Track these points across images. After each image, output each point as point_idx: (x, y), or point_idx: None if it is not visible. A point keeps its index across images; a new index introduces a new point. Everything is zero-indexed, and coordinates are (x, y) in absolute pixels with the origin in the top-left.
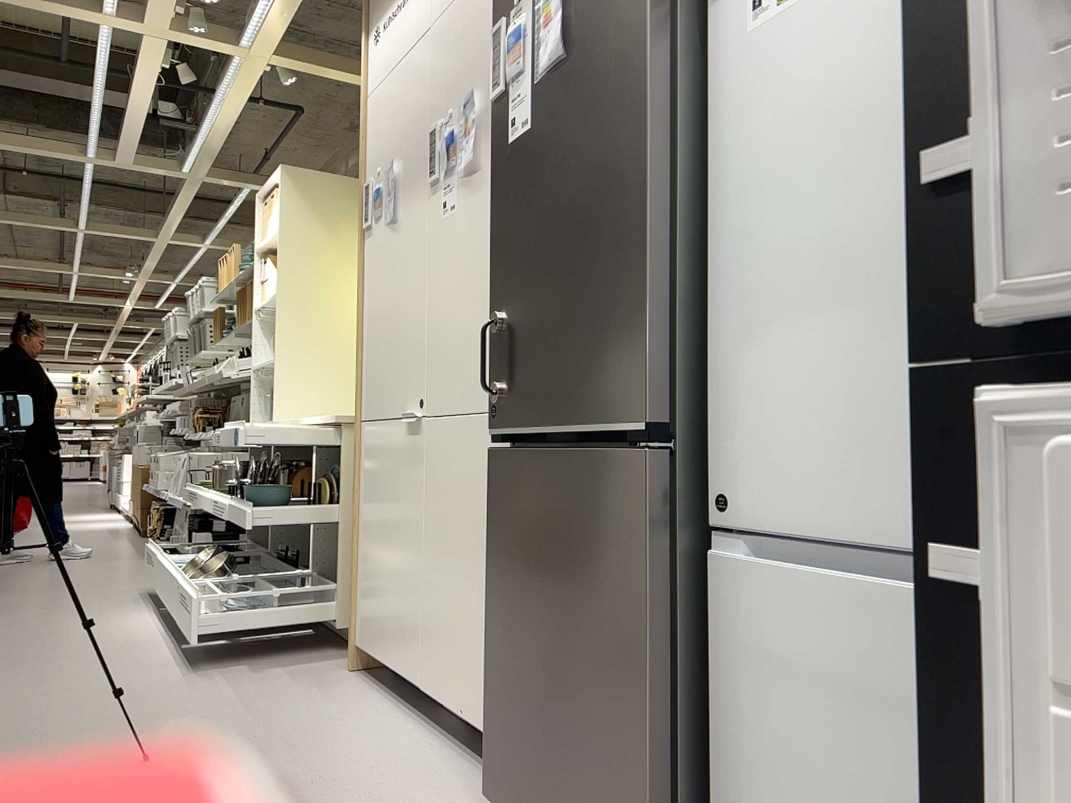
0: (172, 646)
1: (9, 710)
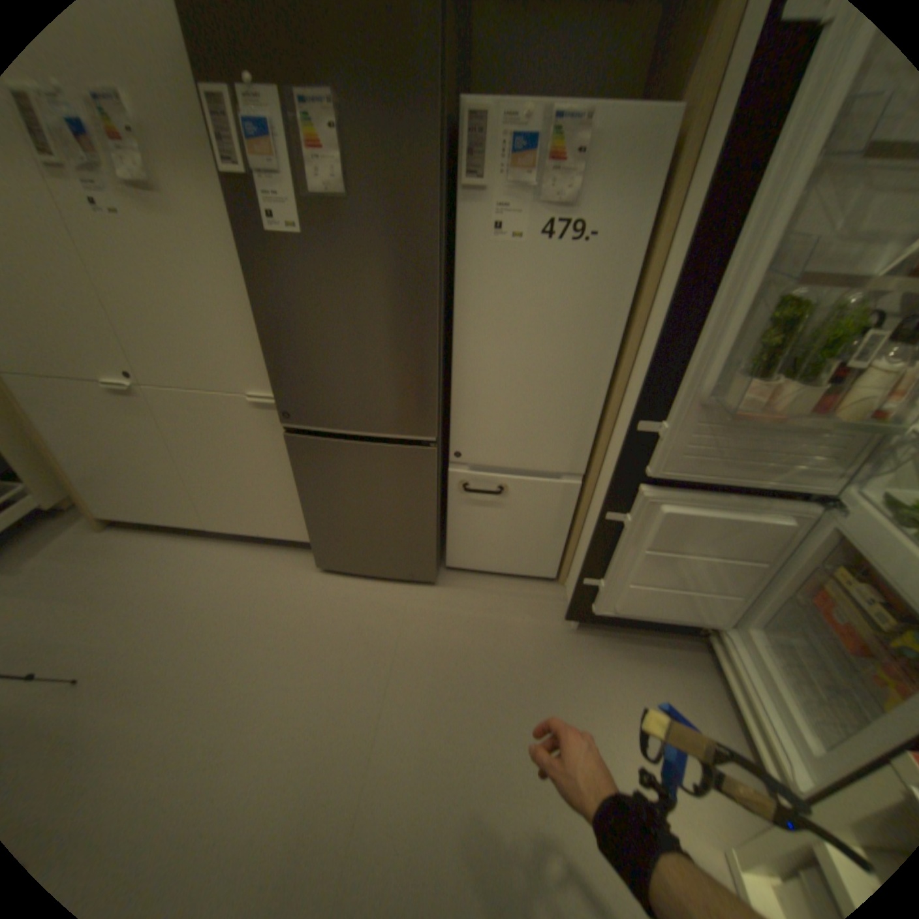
0: None
1: None
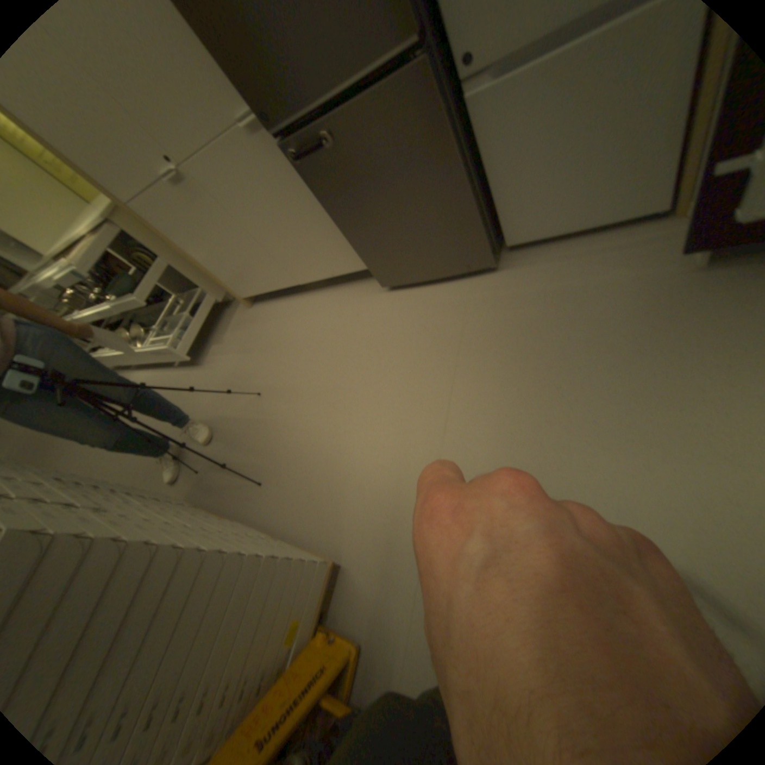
0: (173, 369)
1: (178, 437)
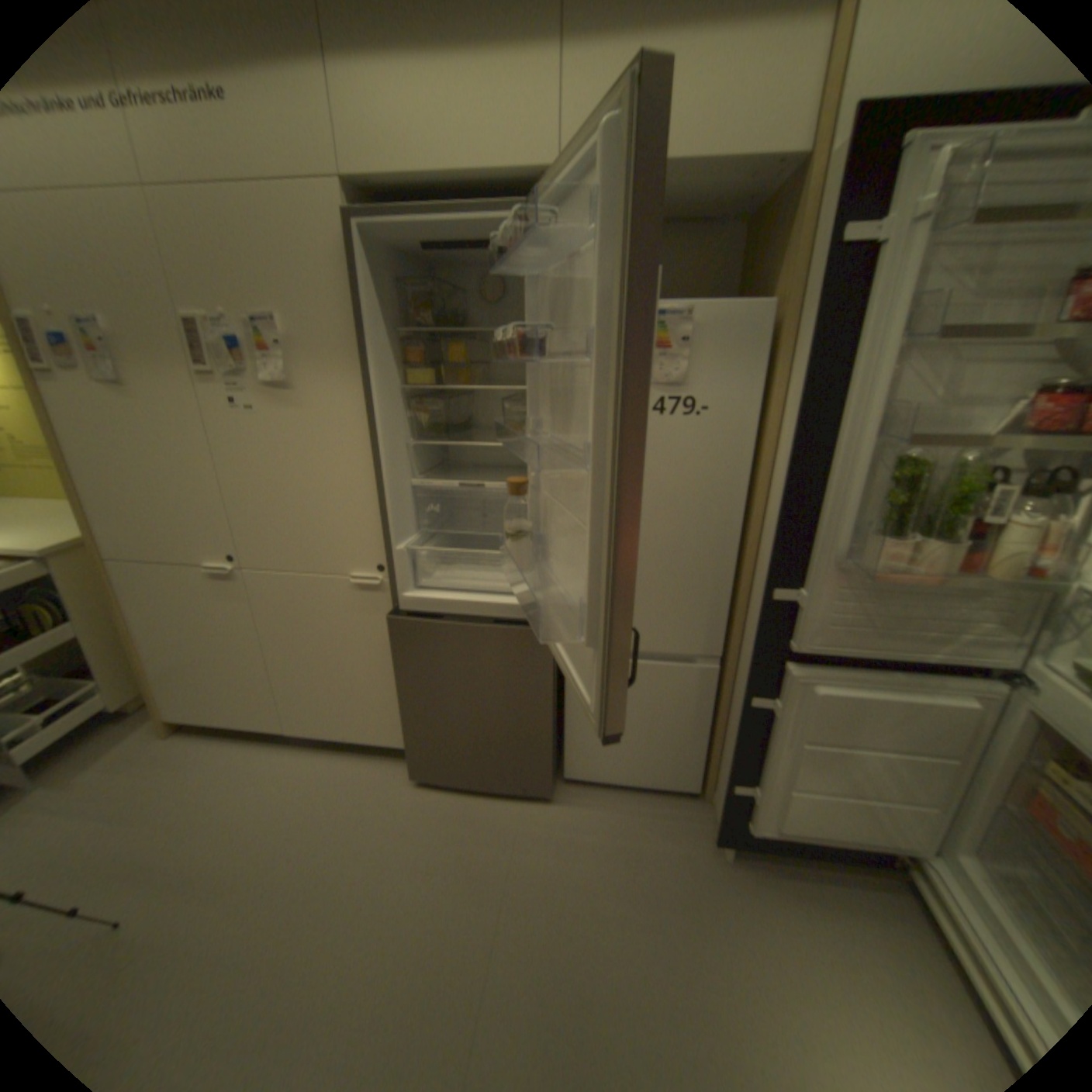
0: None
1: None
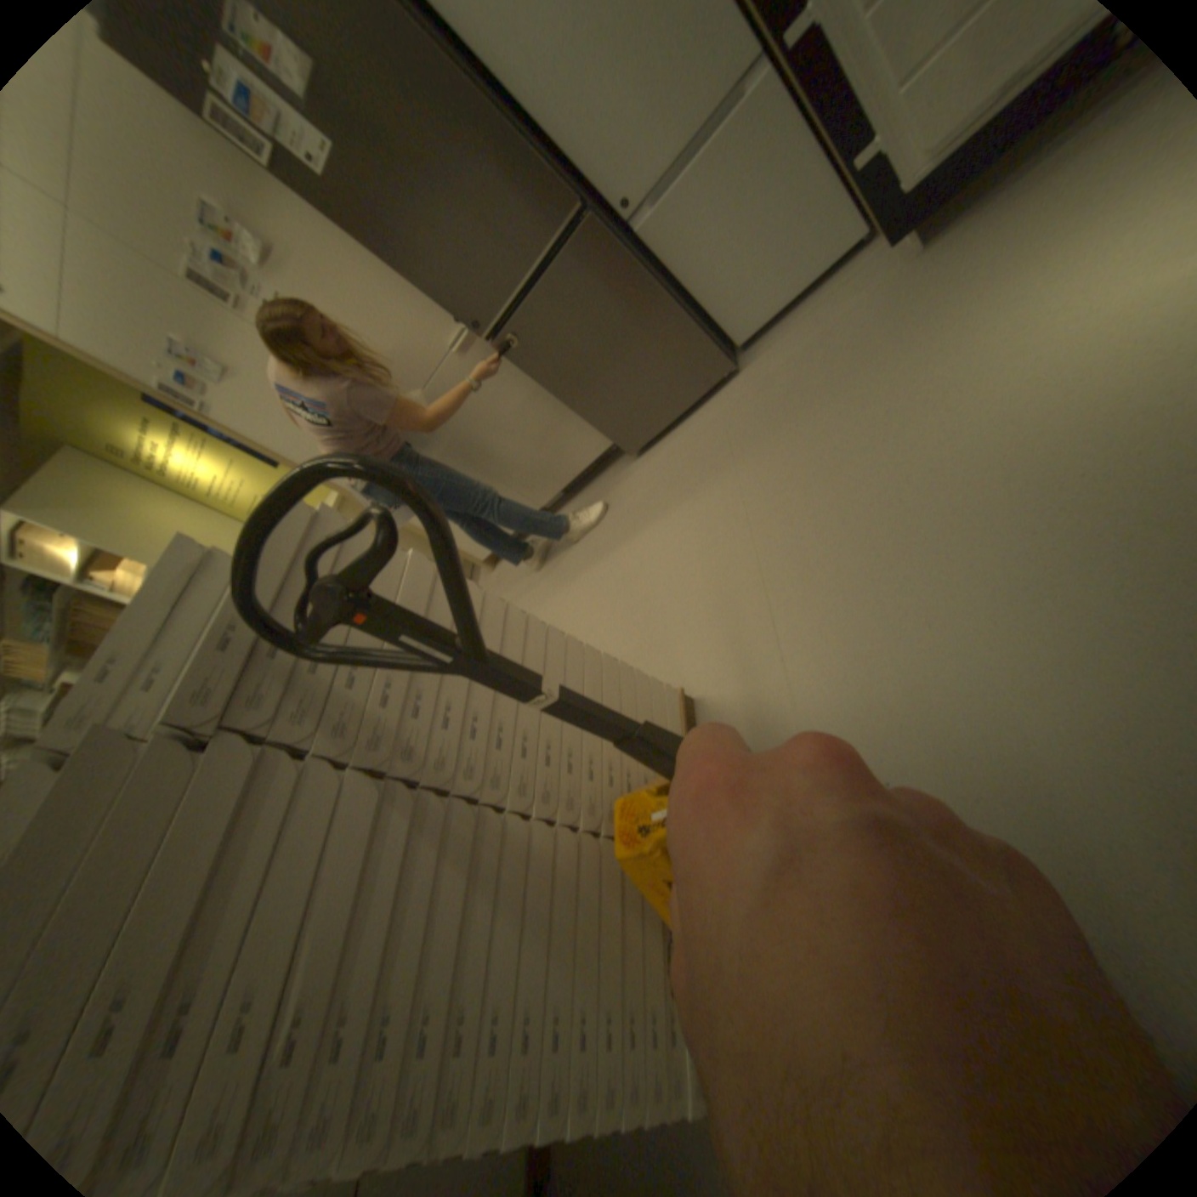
0: None
1: None
